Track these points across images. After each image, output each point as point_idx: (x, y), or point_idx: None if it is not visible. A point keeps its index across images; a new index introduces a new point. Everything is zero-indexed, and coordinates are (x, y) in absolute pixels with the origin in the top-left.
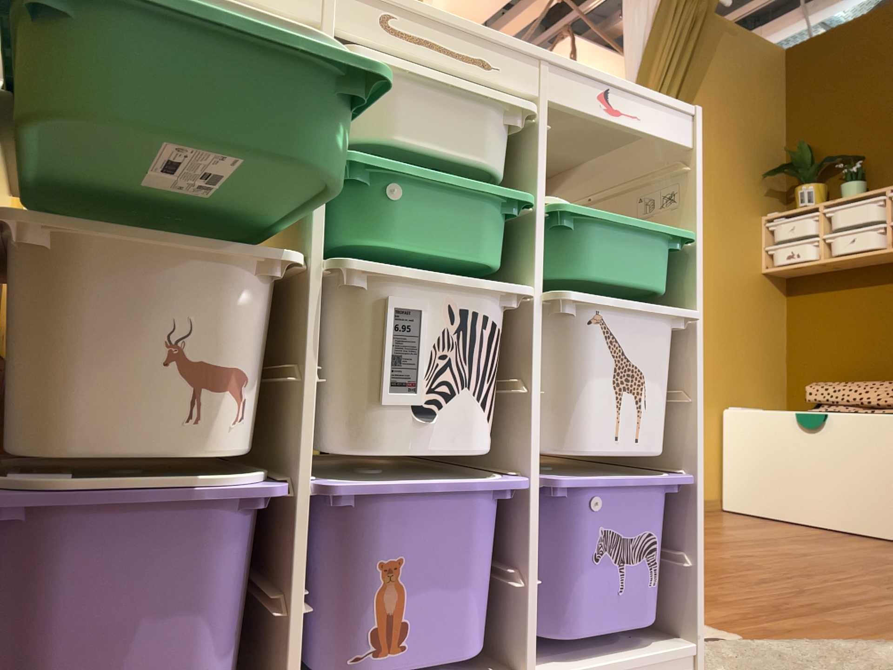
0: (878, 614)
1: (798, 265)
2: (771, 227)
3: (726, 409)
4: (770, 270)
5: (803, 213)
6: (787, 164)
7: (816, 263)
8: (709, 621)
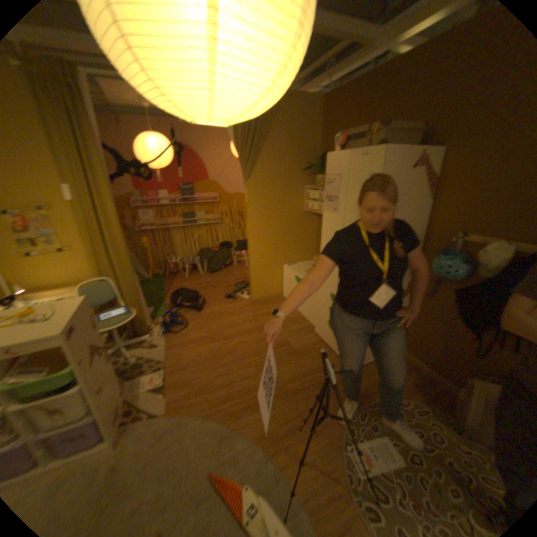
0: (225, 398)
1: (314, 212)
2: (309, 192)
3: (283, 268)
4: (307, 211)
5: (318, 189)
6: (317, 162)
7: (318, 213)
8: (166, 406)
